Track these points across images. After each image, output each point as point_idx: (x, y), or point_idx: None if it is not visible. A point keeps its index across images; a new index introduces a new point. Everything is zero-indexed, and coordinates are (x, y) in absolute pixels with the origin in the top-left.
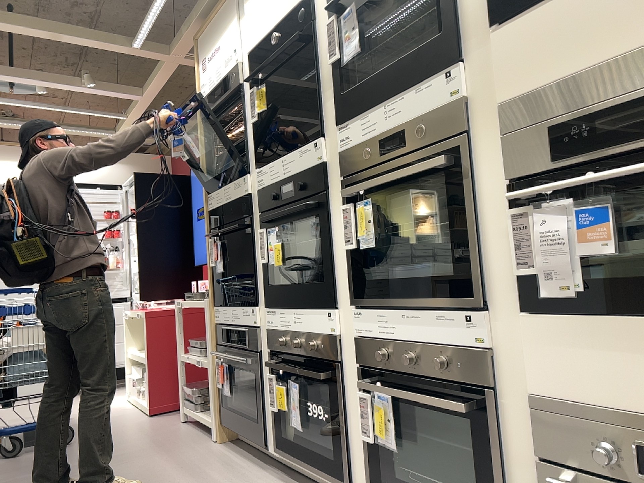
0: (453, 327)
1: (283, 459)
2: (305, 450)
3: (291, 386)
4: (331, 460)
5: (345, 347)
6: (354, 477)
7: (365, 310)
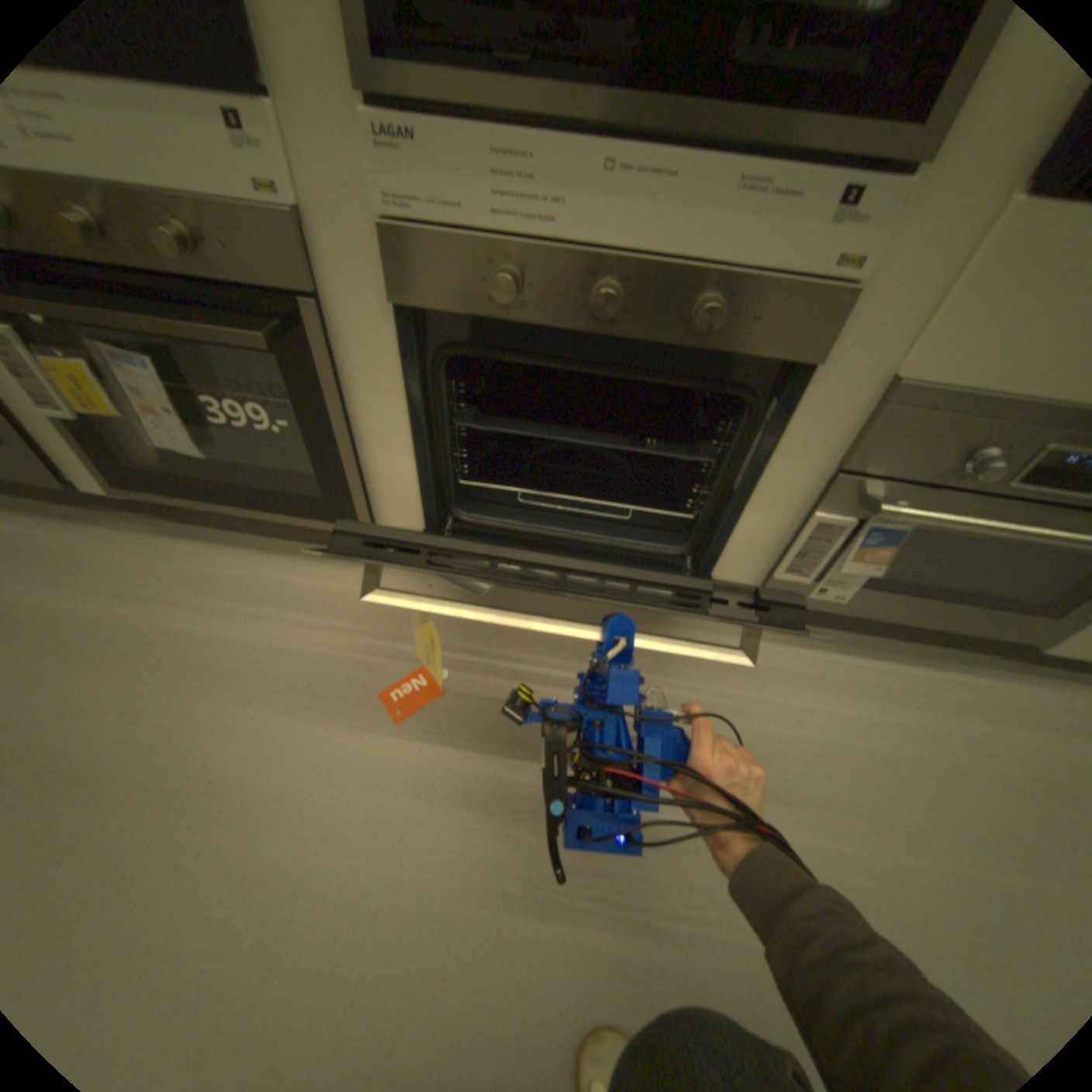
0: (784, 215)
1: (137, 499)
2: (220, 486)
3: (118, 360)
4: (295, 489)
5: (323, 246)
6: (373, 512)
7: (423, 116)
